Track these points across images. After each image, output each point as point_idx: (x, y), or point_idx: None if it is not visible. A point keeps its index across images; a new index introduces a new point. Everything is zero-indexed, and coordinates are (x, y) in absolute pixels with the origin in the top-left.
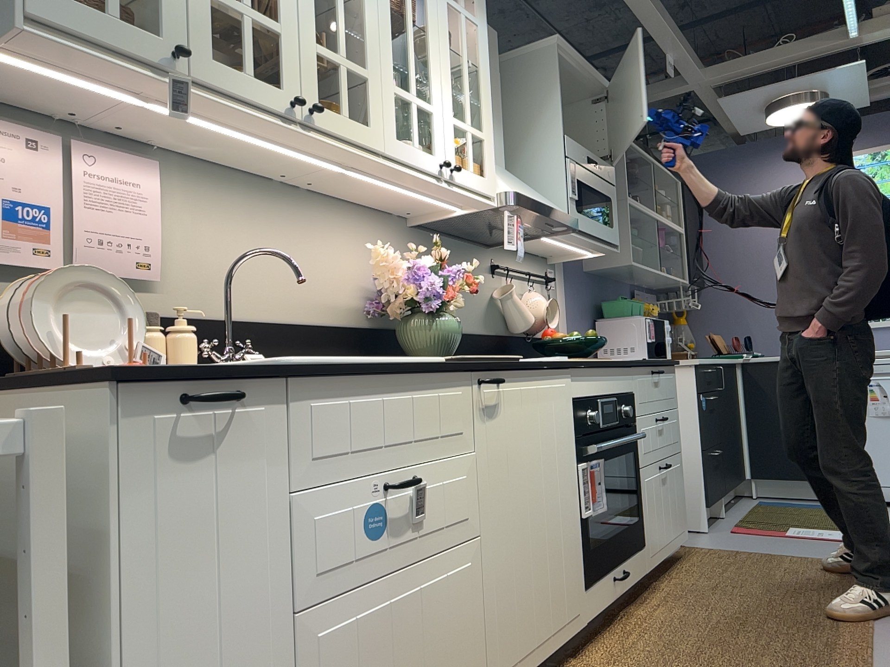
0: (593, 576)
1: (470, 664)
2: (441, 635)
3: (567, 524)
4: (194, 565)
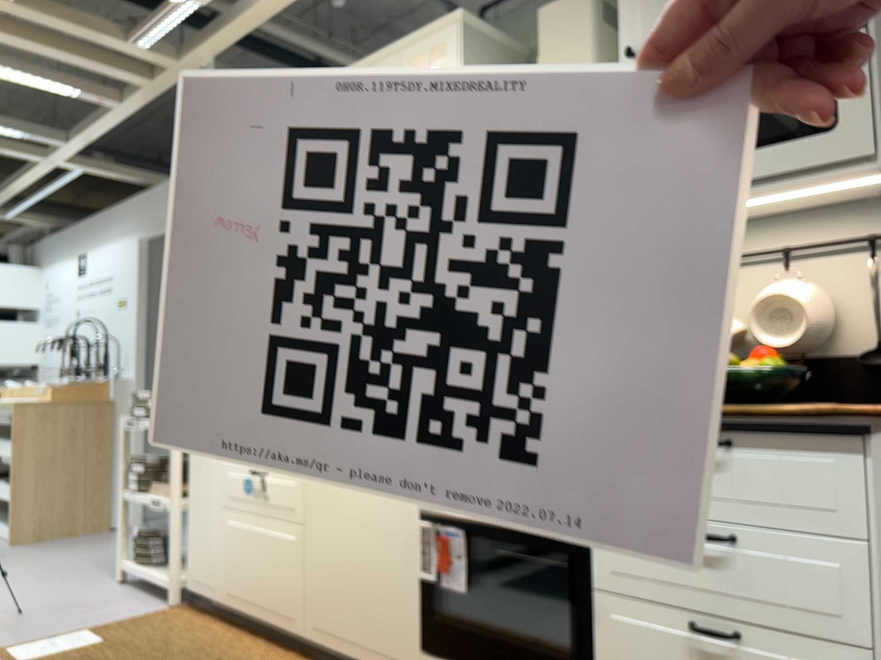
0: (437, 649)
1: (291, 599)
2: (275, 566)
3: (395, 570)
4: (201, 474)
